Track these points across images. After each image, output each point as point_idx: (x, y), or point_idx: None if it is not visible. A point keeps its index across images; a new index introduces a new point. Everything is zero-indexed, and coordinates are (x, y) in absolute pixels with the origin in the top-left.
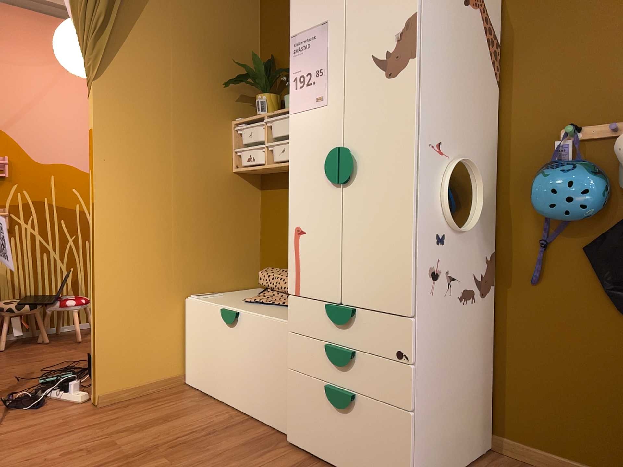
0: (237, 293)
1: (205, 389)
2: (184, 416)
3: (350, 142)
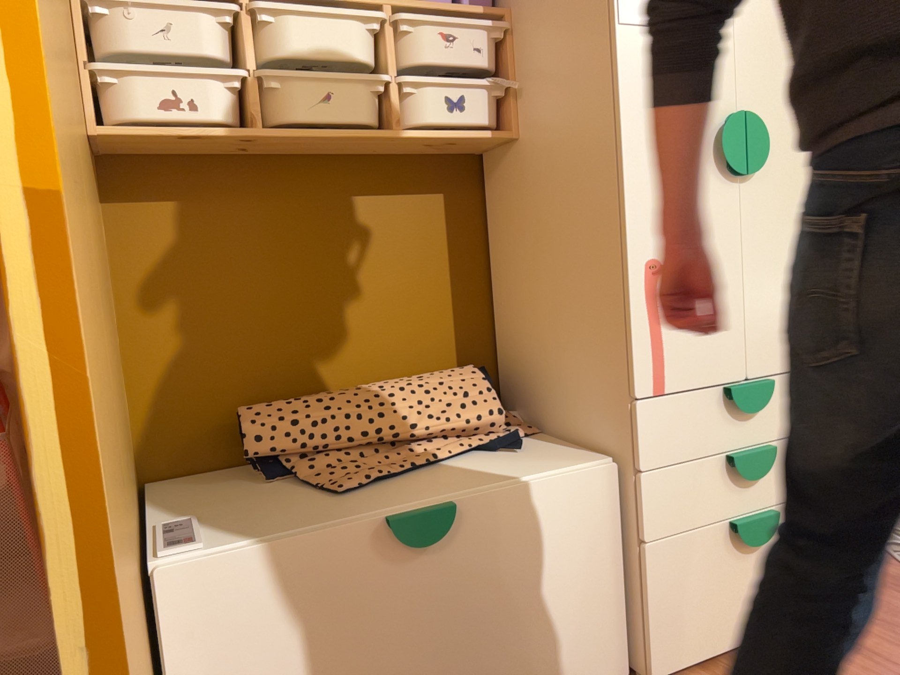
0: (192, 504)
1: None
2: None
3: (748, 108)
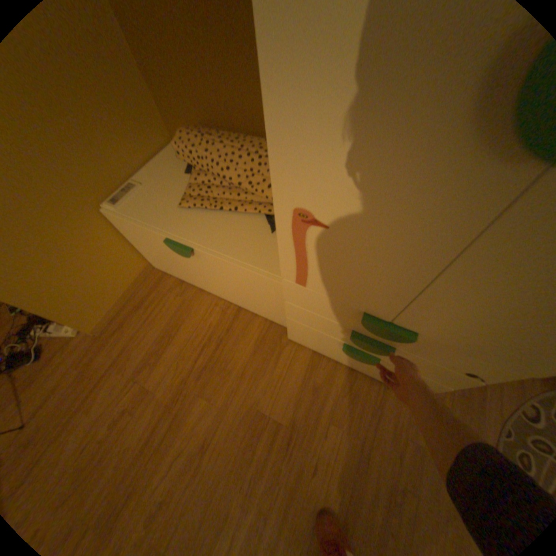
0: (156, 171)
1: (180, 278)
2: (182, 323)
3: None
